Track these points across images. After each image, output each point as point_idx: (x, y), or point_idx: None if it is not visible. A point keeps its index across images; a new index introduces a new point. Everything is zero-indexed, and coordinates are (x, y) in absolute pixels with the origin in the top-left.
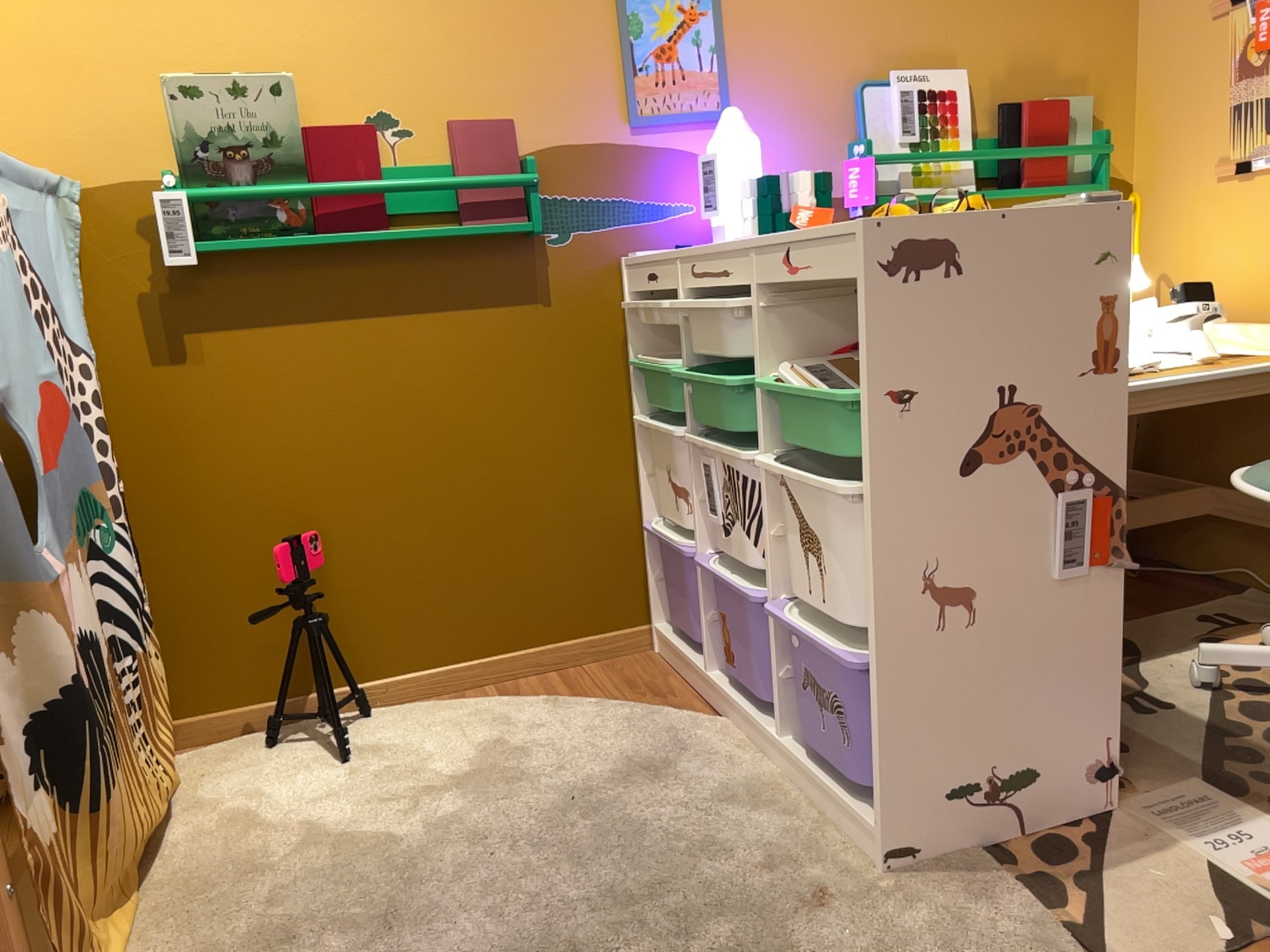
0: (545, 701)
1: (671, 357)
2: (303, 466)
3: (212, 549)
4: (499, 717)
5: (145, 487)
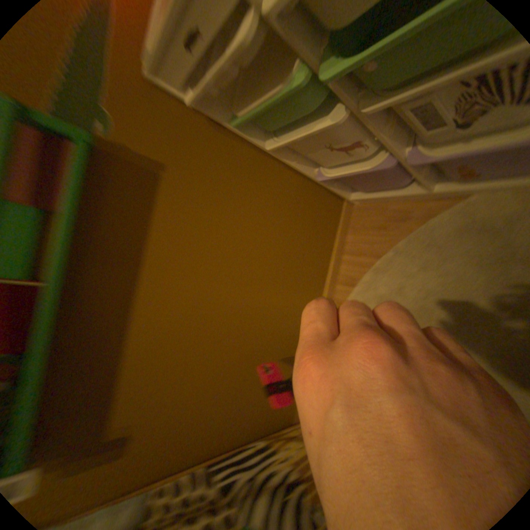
0: (377, 273)
1: (258, 91)
2: (222, 363)
3: (245, 408)
4: (379, 300)
5: (204, 446)
